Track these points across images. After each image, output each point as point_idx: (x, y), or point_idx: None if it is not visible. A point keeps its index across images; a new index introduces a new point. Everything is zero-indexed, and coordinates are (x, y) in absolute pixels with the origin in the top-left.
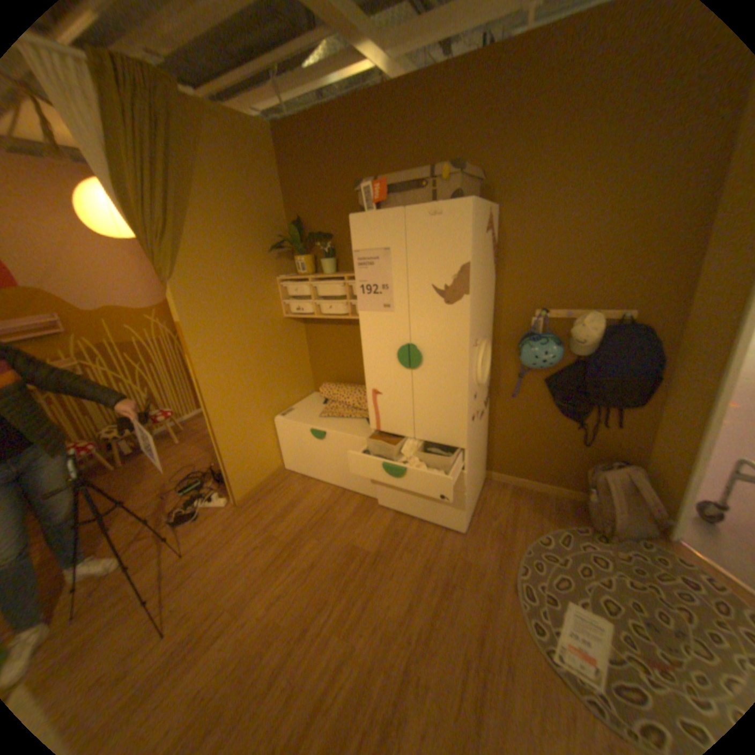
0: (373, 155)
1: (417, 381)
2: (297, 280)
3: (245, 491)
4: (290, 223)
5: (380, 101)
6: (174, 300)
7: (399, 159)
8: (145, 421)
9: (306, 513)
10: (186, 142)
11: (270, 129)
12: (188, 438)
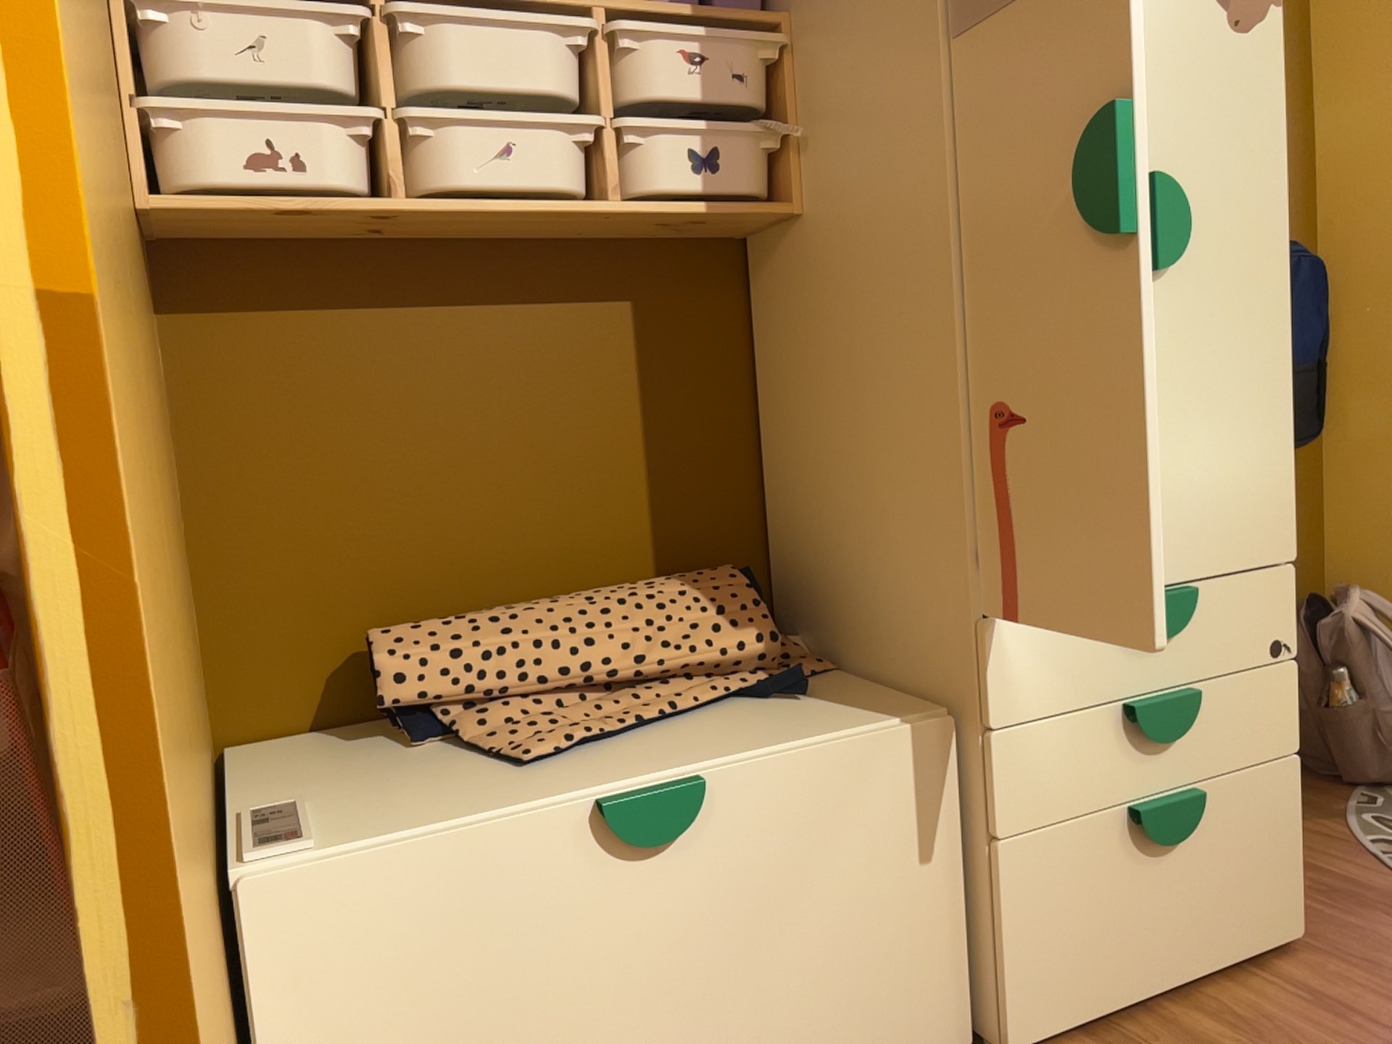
0: None
1: (1163, 323)
2: None
3: None
4: None
5: None
6: None
7: None
8: None
9: None
10: None
11: None
12: None
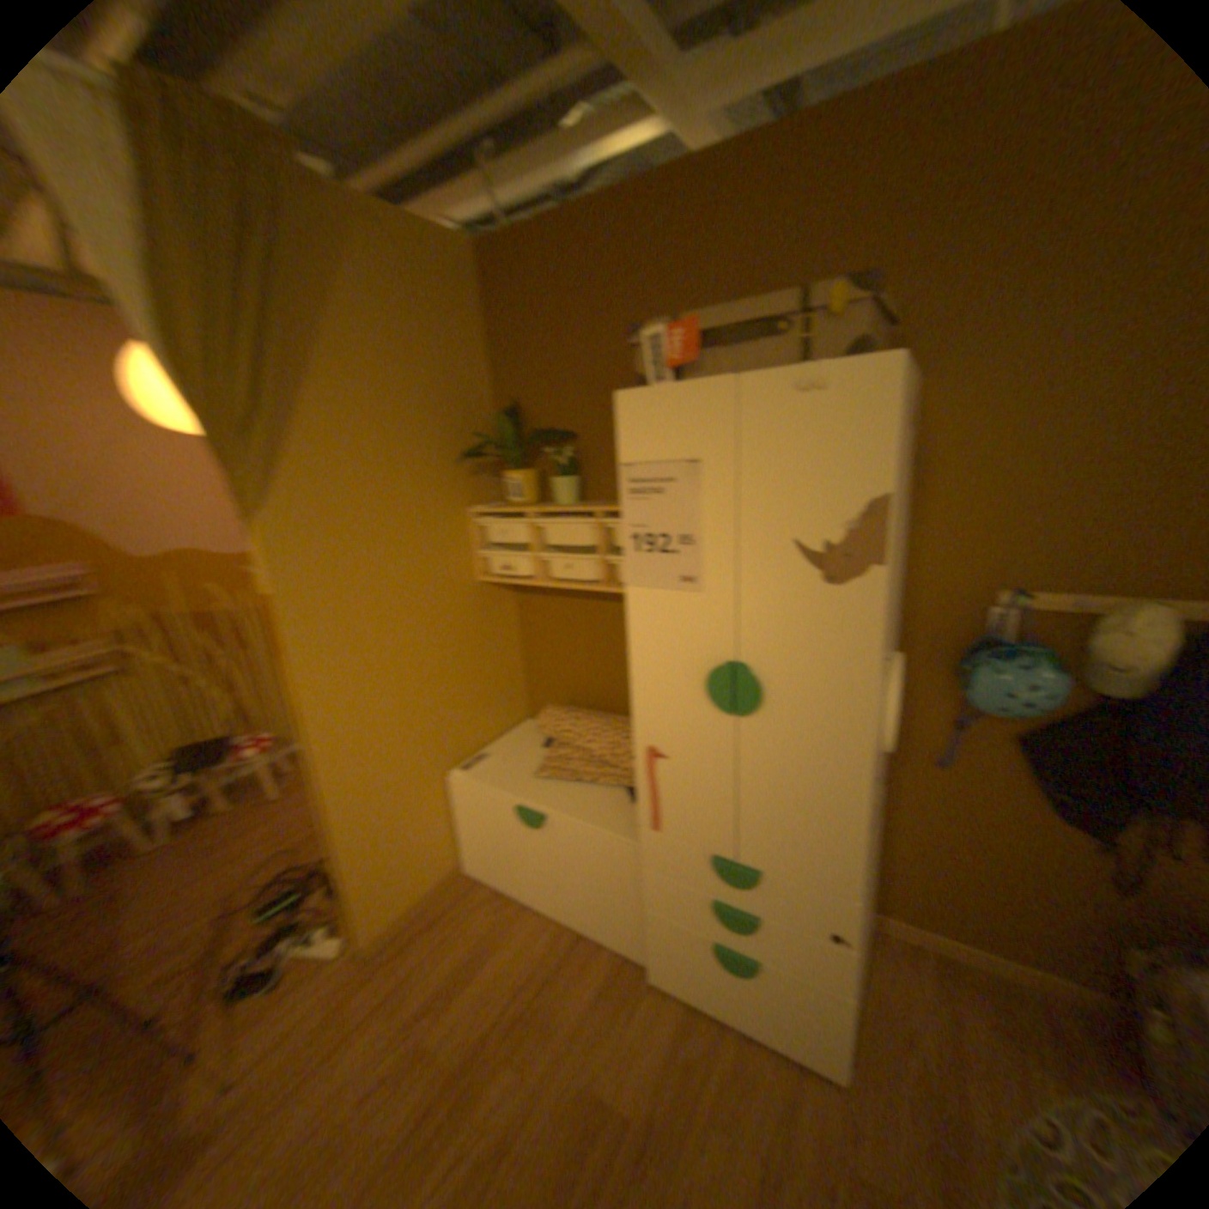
0: (657, 287)
1: (747, 740)
2: (503, 513)
3: (375, 928)
4: (496, 411)
5: (675, 188)
6: (257, 551)
7: (710, 292)
8: (215, 756)
9: (495, 992)
10: (308, 259)
11: (469, 248)
12: (291, 790)
